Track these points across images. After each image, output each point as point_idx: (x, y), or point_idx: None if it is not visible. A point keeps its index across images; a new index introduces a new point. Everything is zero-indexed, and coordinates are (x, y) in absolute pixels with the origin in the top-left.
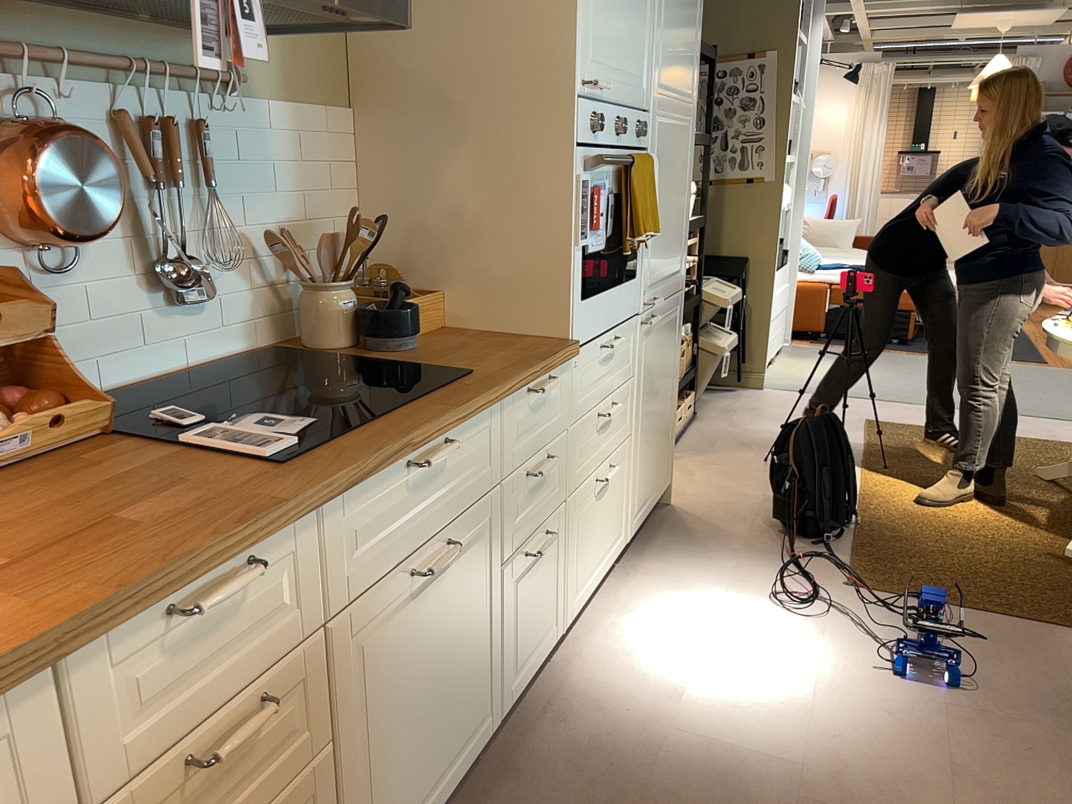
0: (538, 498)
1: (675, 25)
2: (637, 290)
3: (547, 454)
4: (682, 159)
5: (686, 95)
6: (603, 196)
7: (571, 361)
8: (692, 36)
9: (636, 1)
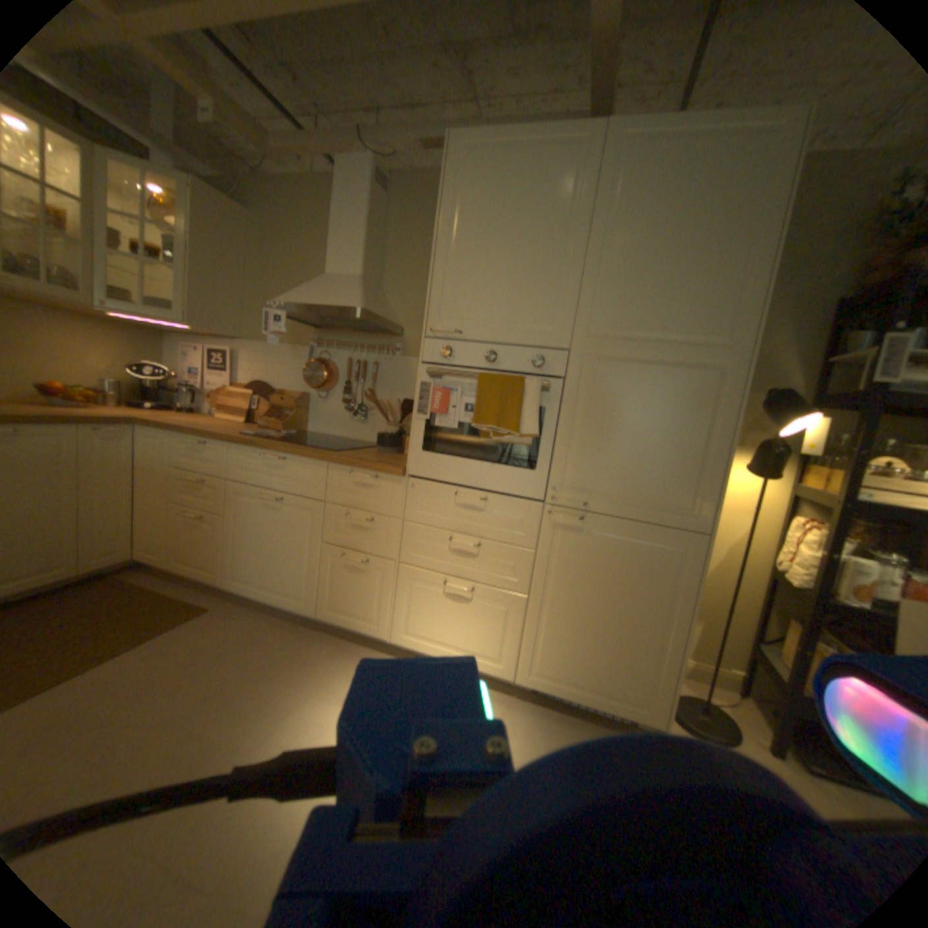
0: (359, 536)
1: (649, 272)
2: (537, 482)
3: (370, 518)
4: (693, 395)
5: (706, 332)
6: (452, 394)
7: (407, 481)
8: (728, 275)
9: (532, 269)
